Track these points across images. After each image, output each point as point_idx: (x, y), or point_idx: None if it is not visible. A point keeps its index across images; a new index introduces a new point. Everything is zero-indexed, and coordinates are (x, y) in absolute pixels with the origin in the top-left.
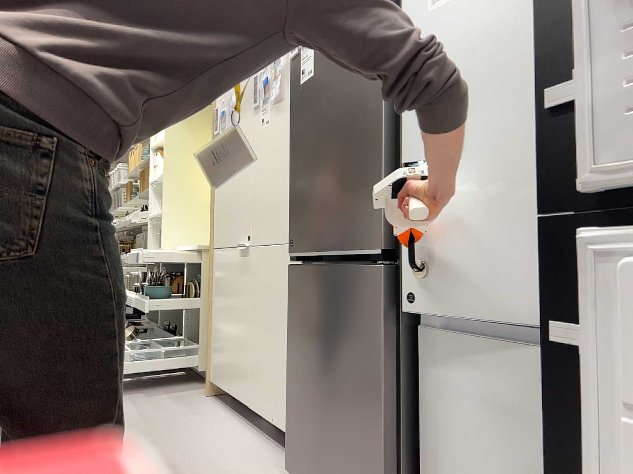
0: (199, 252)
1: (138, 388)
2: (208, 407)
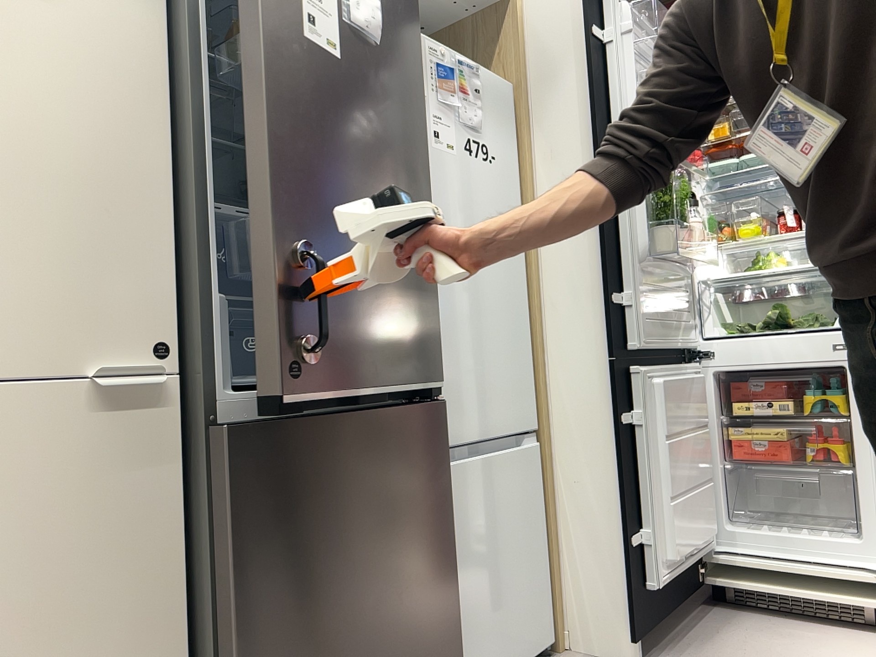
0: None
1: None
2: None
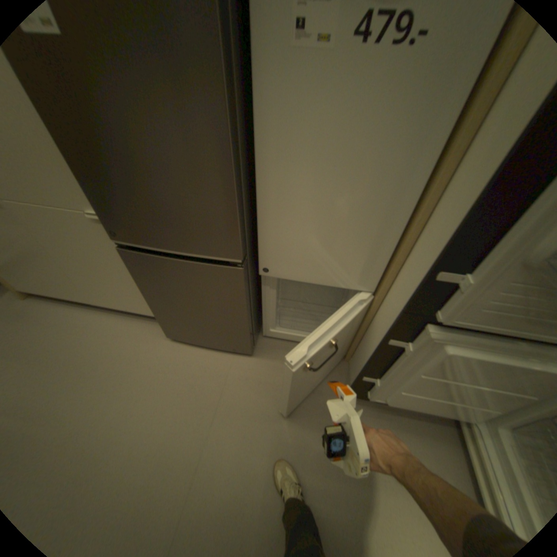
0: None
1: None
2: (40, 309)
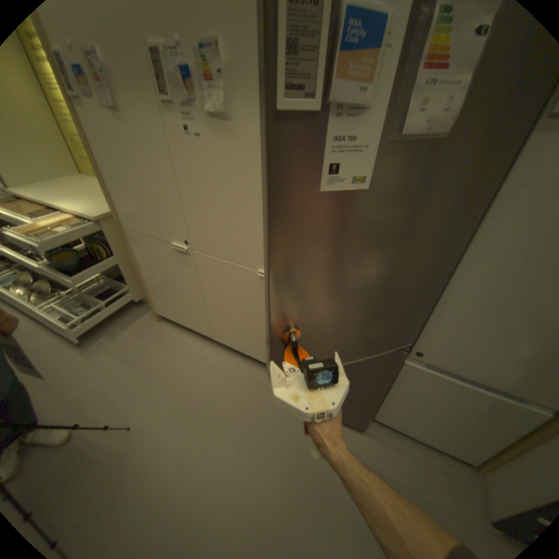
0: (93, 217)
1: (94, 330)
2: (170, 334)
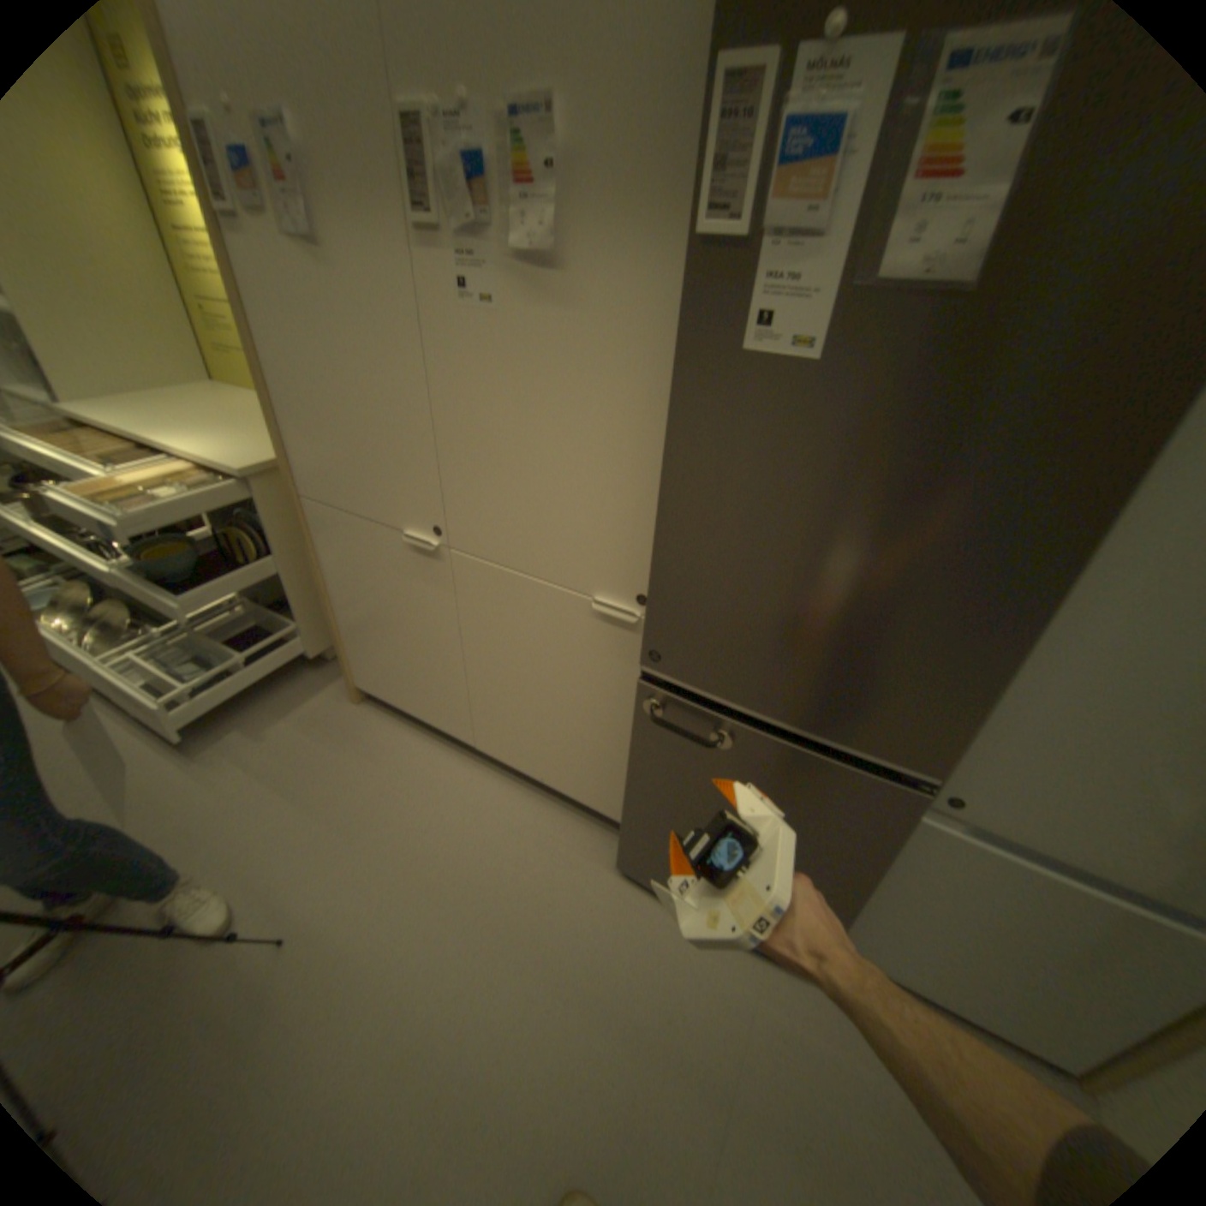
0: (236, 471)
1: (216, 717)
2: (381, 732)
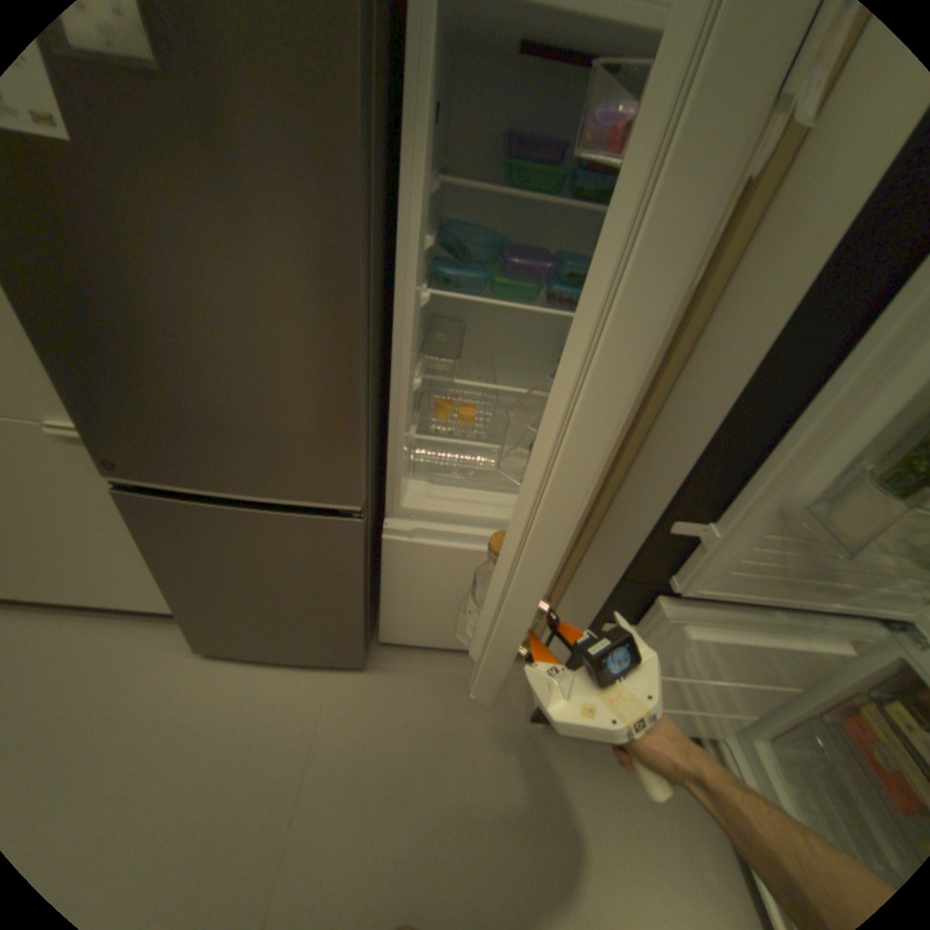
0: None
1: None
2: None
